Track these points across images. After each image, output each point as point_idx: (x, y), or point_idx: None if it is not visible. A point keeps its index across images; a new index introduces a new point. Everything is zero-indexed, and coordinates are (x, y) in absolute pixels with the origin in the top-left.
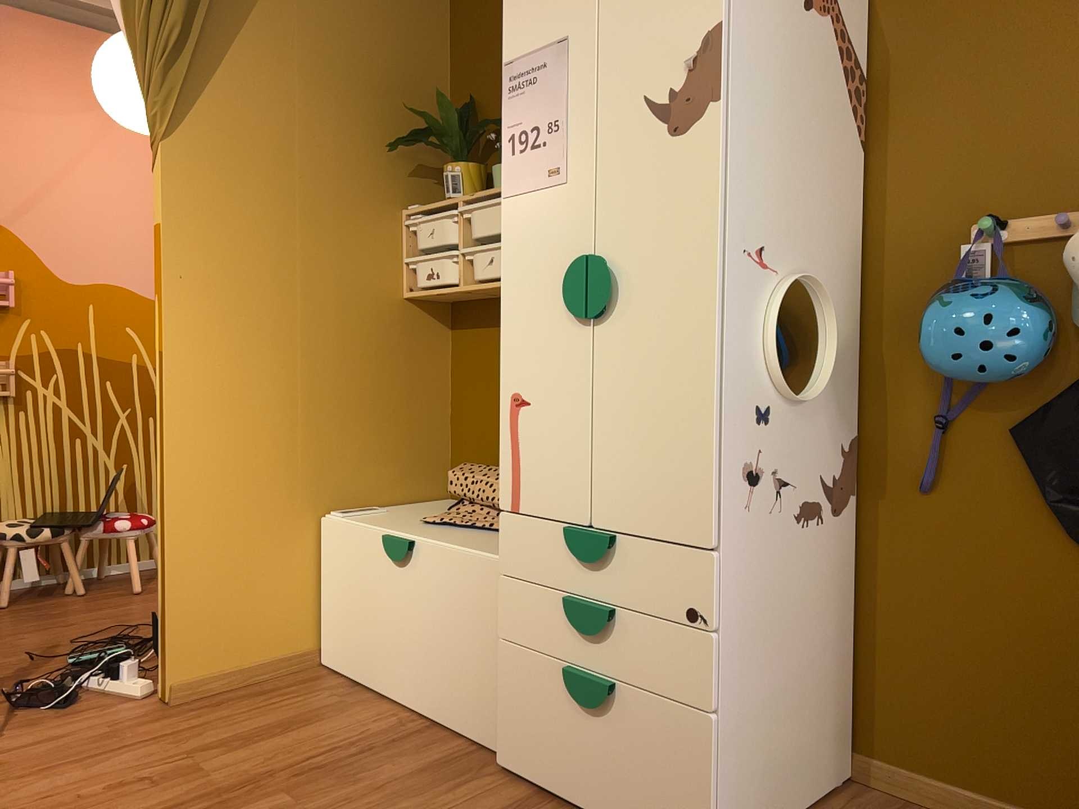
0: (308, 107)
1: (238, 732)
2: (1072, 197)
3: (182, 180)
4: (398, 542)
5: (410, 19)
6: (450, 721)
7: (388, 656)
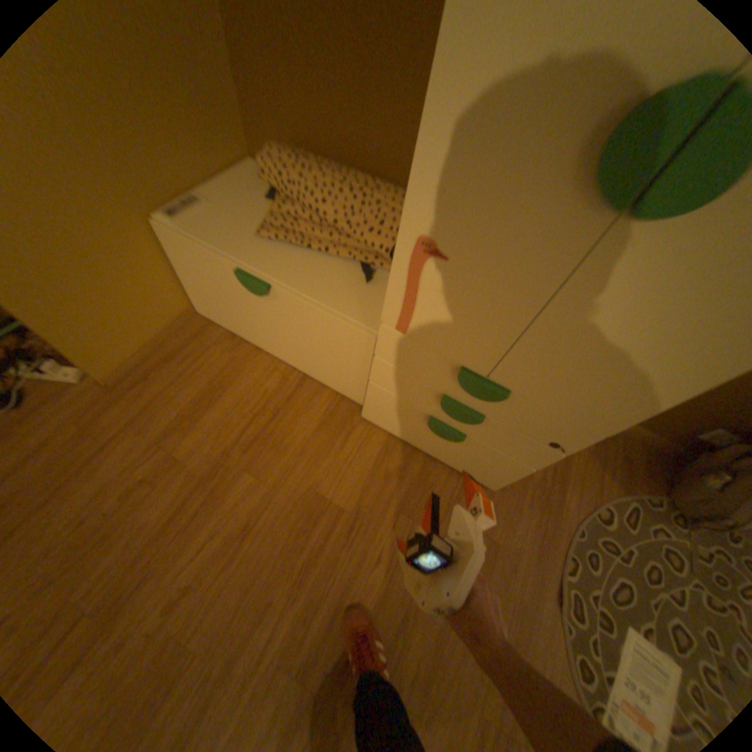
0: None
1: (180, 409)
2: None
3: None
4: (255, 284)
5: None
6: (319, 379)
7: (260, 335)
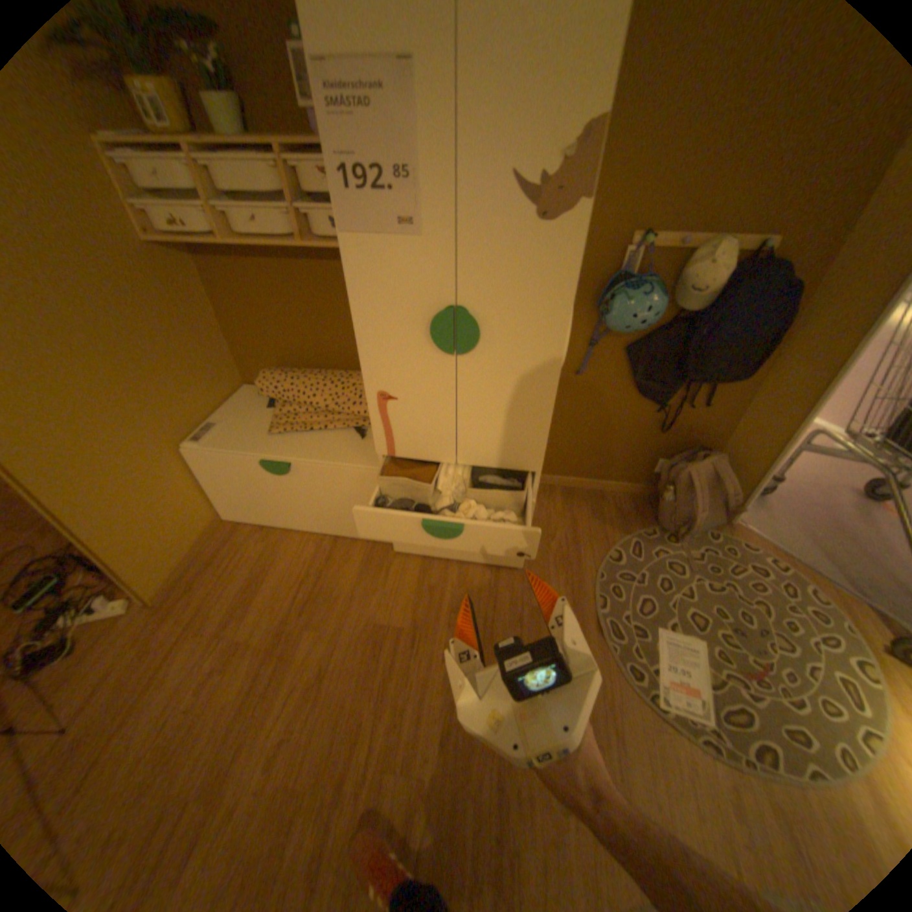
0: None
1: (228, 602)
2: (692, 222)
3: None
4: (277, 466)
5: None
6: (348, 535)
7: (286, 514)
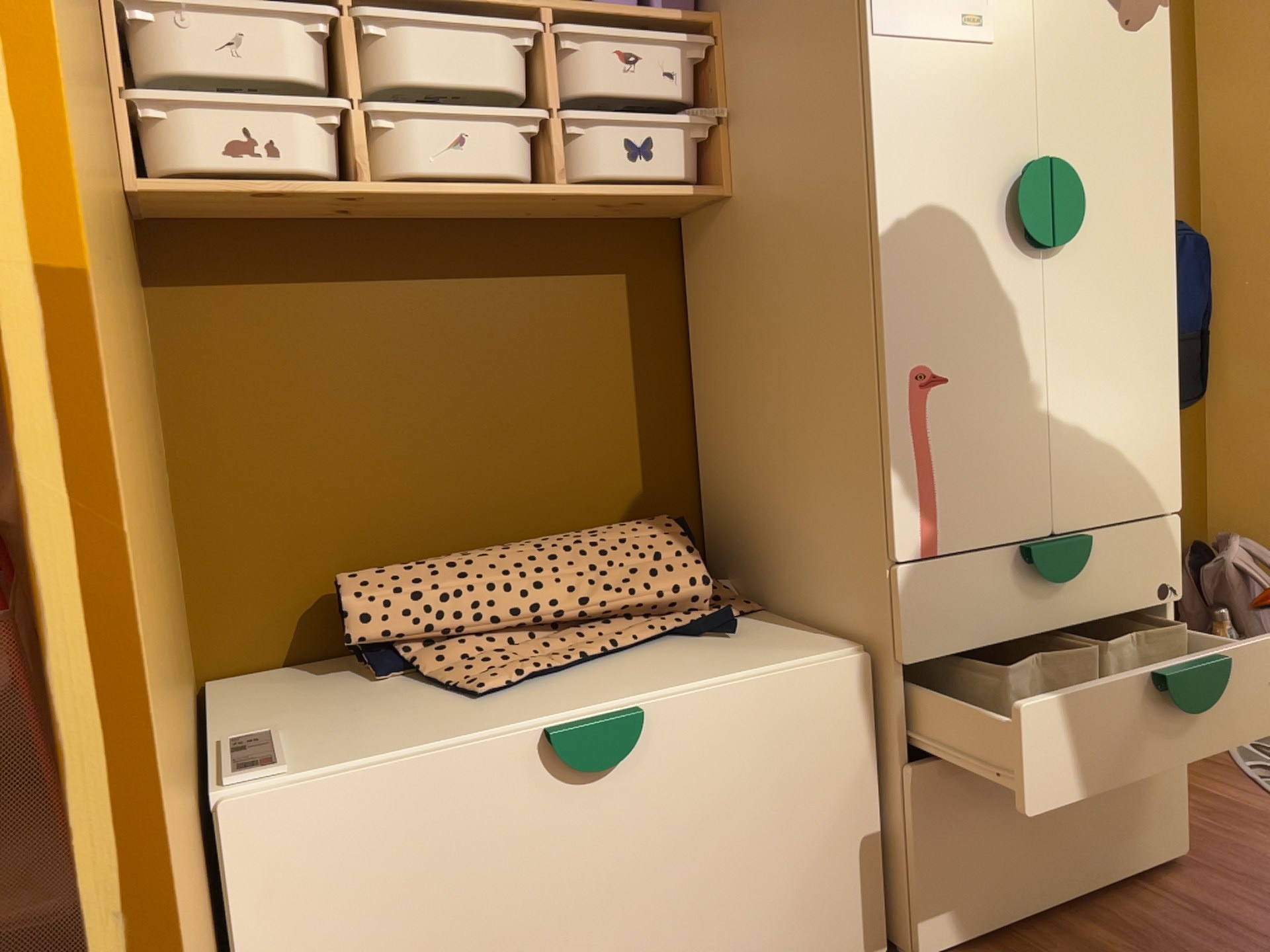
0: None
1: None
2: None
3: None
4: (608, 728)
5: None
6: None
7: None
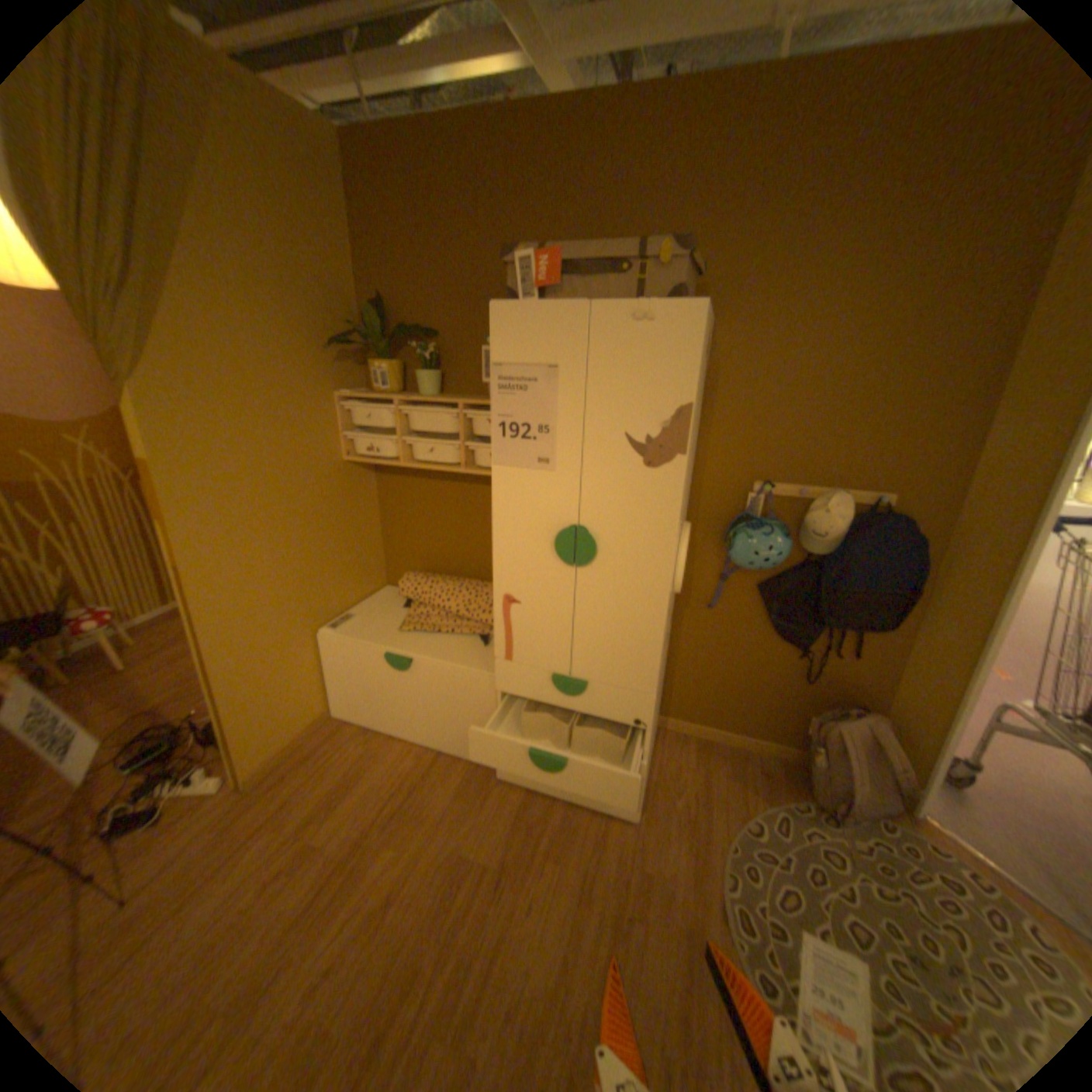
0: (248, 317)
1: (315, 803)
2: (808, 478)
3: (153, 416)
4: (400, 661)
5: (315, 213)
6: (452, 752)
7: (395, 718)
